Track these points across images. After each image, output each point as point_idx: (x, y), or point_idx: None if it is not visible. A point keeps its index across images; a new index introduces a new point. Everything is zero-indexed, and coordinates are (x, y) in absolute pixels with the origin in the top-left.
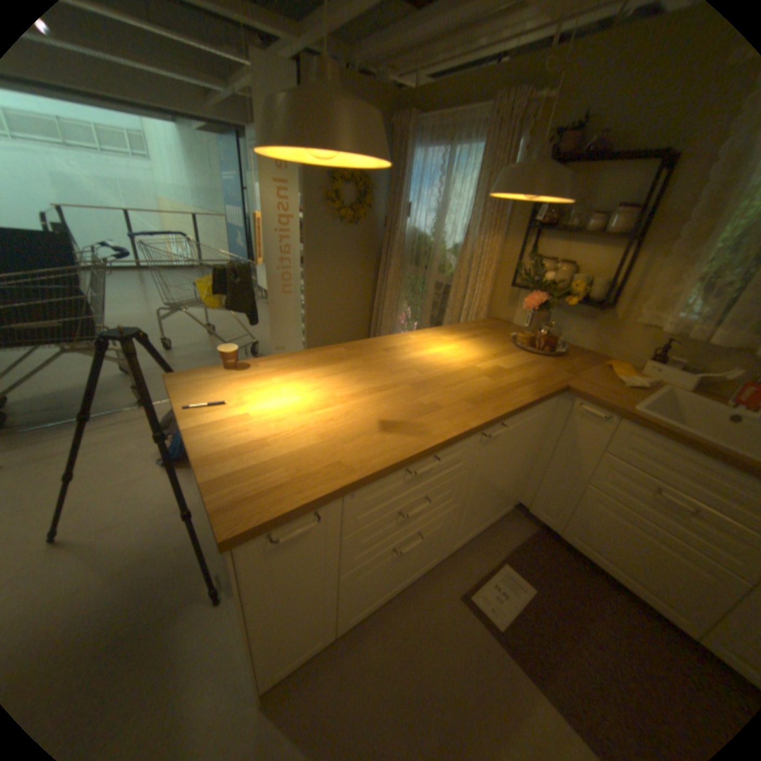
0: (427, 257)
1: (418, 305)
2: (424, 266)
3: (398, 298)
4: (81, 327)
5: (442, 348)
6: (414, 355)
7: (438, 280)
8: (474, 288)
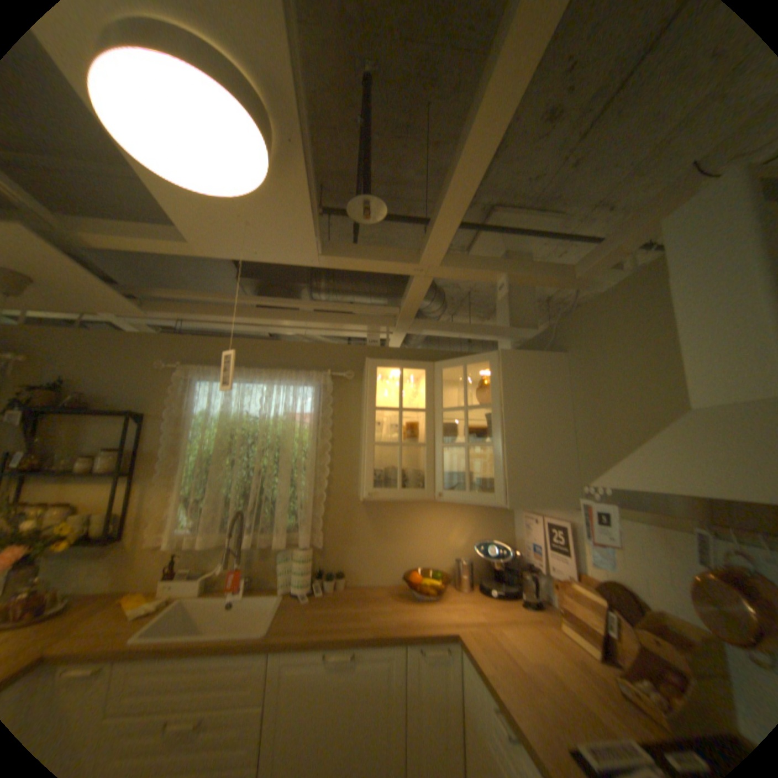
0: None
1: None
2: None
3: None
4: None
5: None
6: None
7: None
8: None
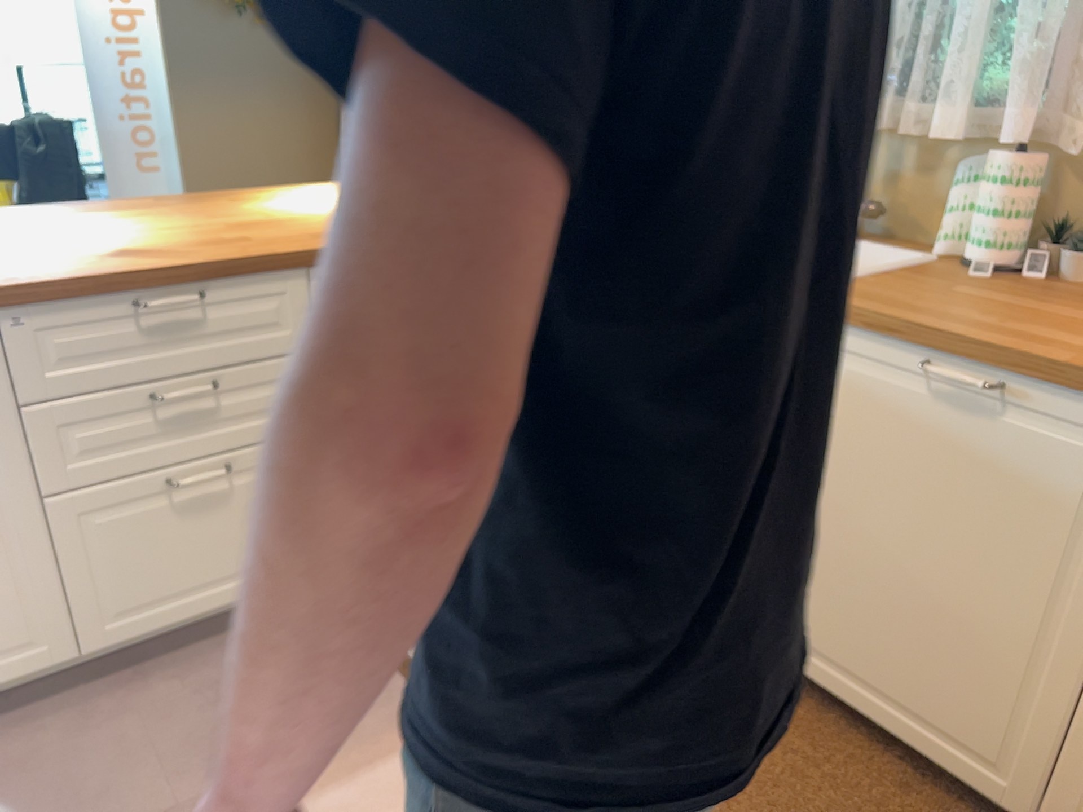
0: None
1: None
2: None
3: None
4: None
5: None
6: (286, 203)
7: None
8: None
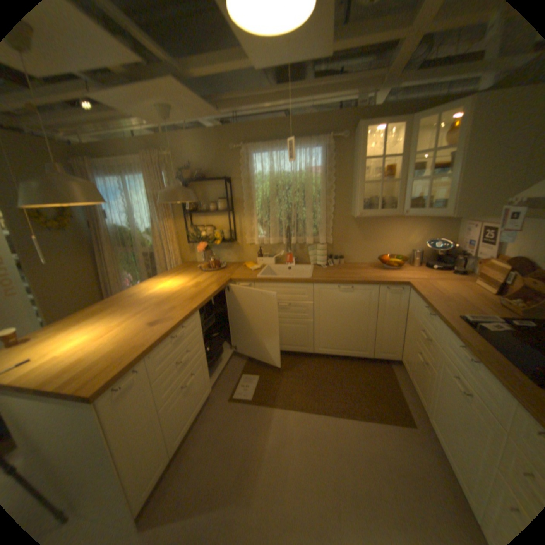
0: (130, 241)
1: (135, 271)
2: (130, 247)
3: (118, 272)
4: None
5: (164, 286)
6: (149, 293)
7: (143, 252)
8: (168, 251)
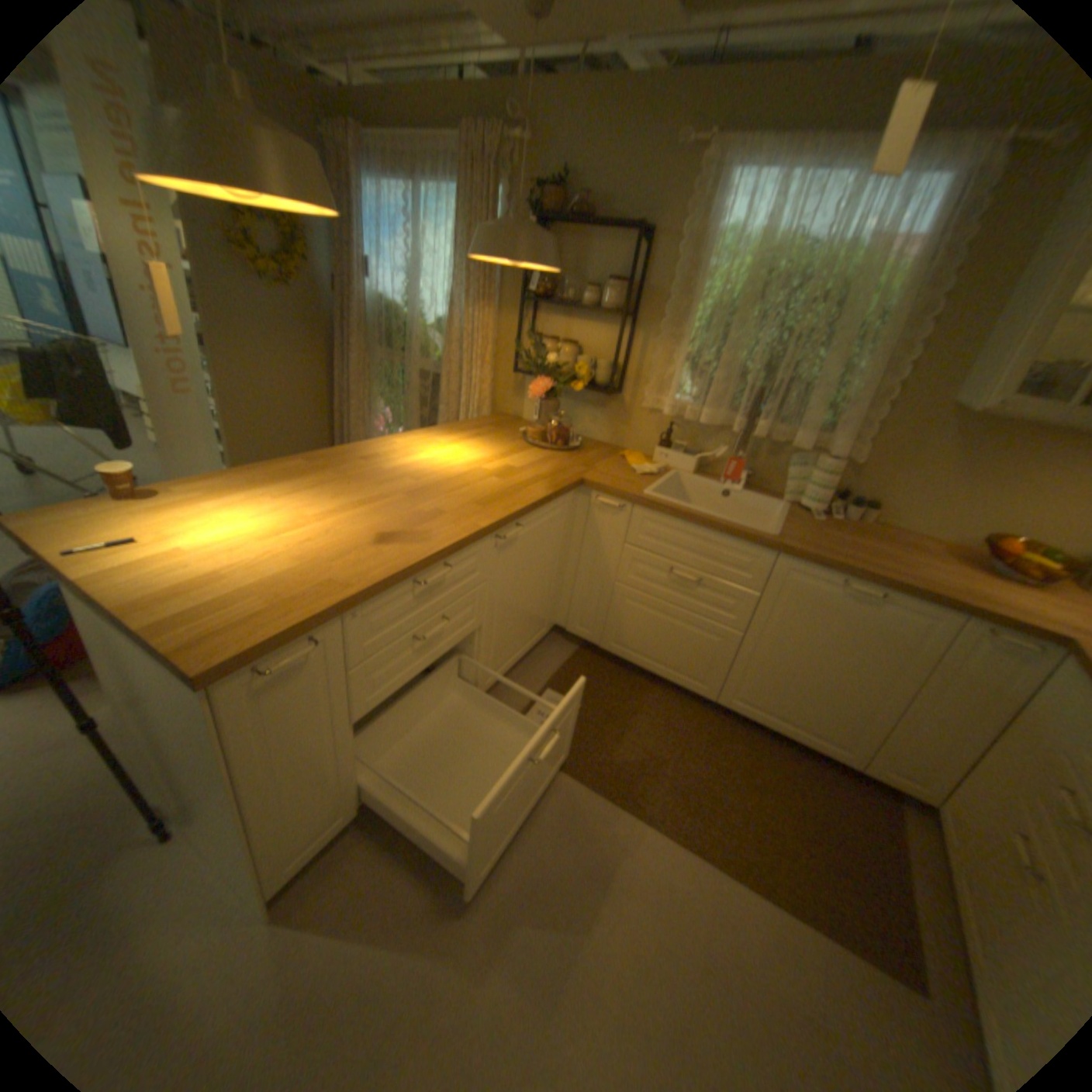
0: (402, 337)
1: (400, 404)
2: (401, 350)
3: (369, 396)
4: None
5: (439, 453)
6: (404, 462)
7: (422, 368)
8: (469, 378)
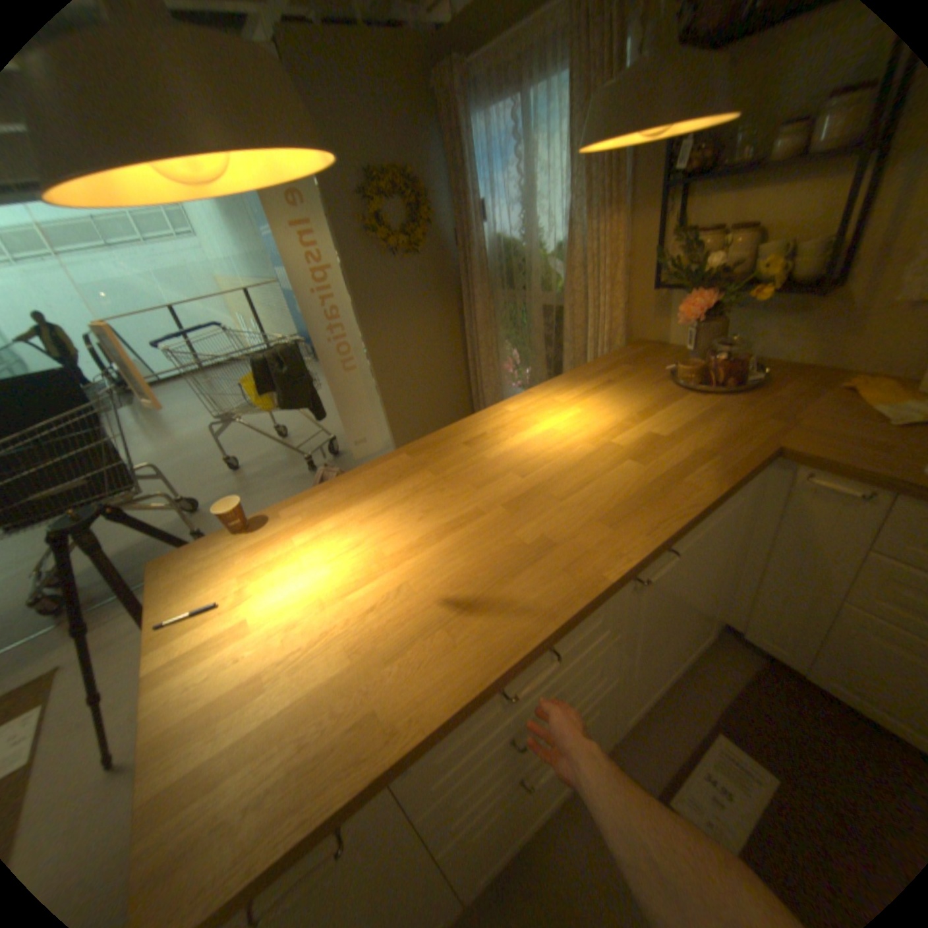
0: (522, 273)
1: (525, 344)
2: (522, 286)
3: (496, 340)
4: (107, 479)
5: (556, 419)
6: (513, 442)
7: (544, 302)
8: (597, 304)
